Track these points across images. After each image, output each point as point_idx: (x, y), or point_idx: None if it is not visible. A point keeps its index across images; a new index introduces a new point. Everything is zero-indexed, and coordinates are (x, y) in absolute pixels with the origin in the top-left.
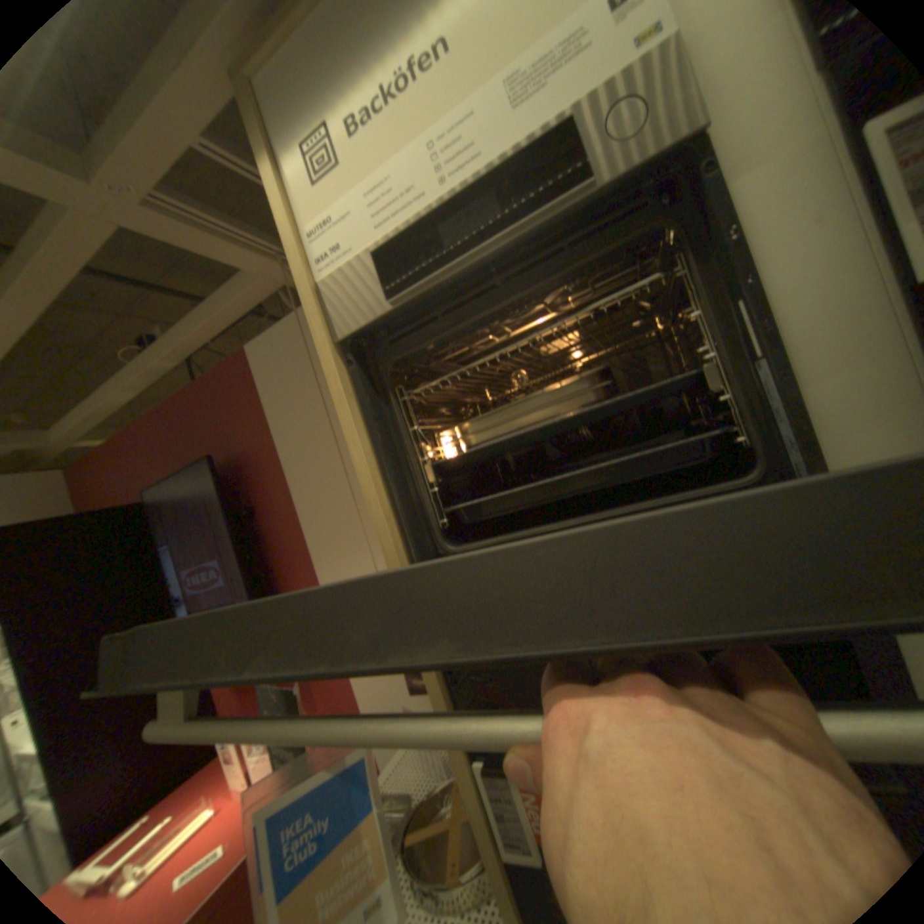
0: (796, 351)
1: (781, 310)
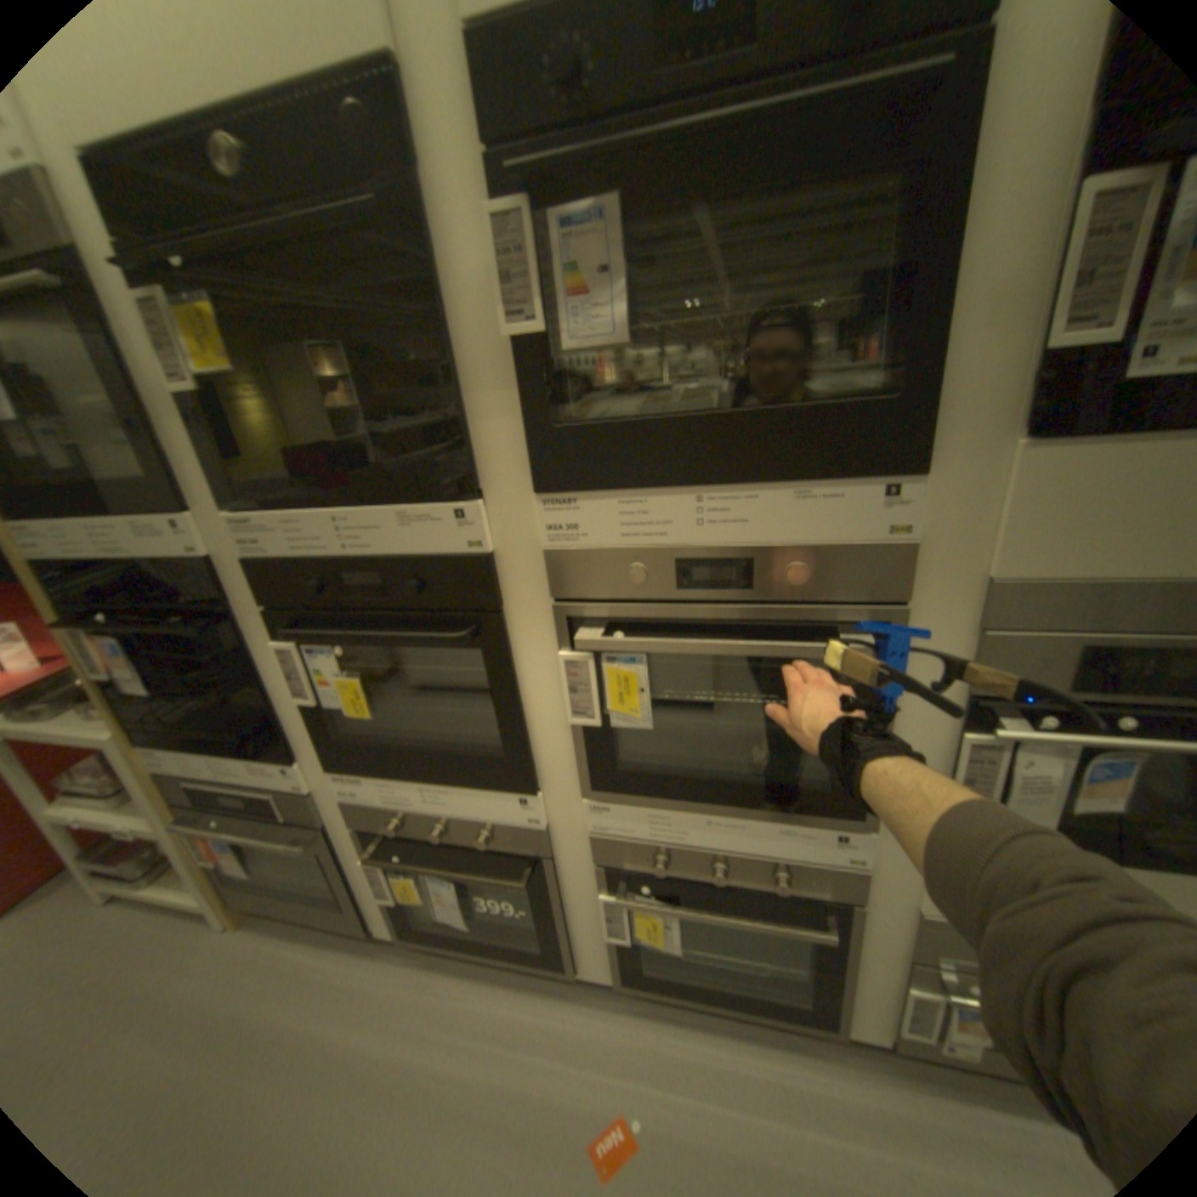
0: (150, 409)
1: (139, 382)
